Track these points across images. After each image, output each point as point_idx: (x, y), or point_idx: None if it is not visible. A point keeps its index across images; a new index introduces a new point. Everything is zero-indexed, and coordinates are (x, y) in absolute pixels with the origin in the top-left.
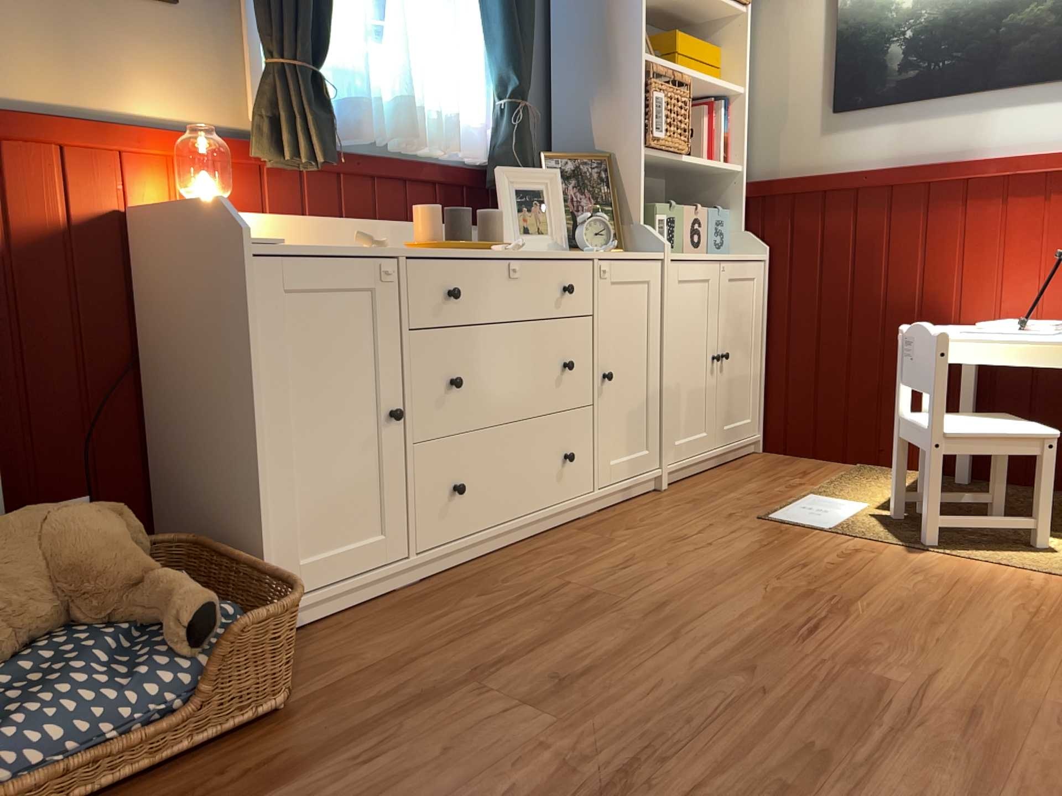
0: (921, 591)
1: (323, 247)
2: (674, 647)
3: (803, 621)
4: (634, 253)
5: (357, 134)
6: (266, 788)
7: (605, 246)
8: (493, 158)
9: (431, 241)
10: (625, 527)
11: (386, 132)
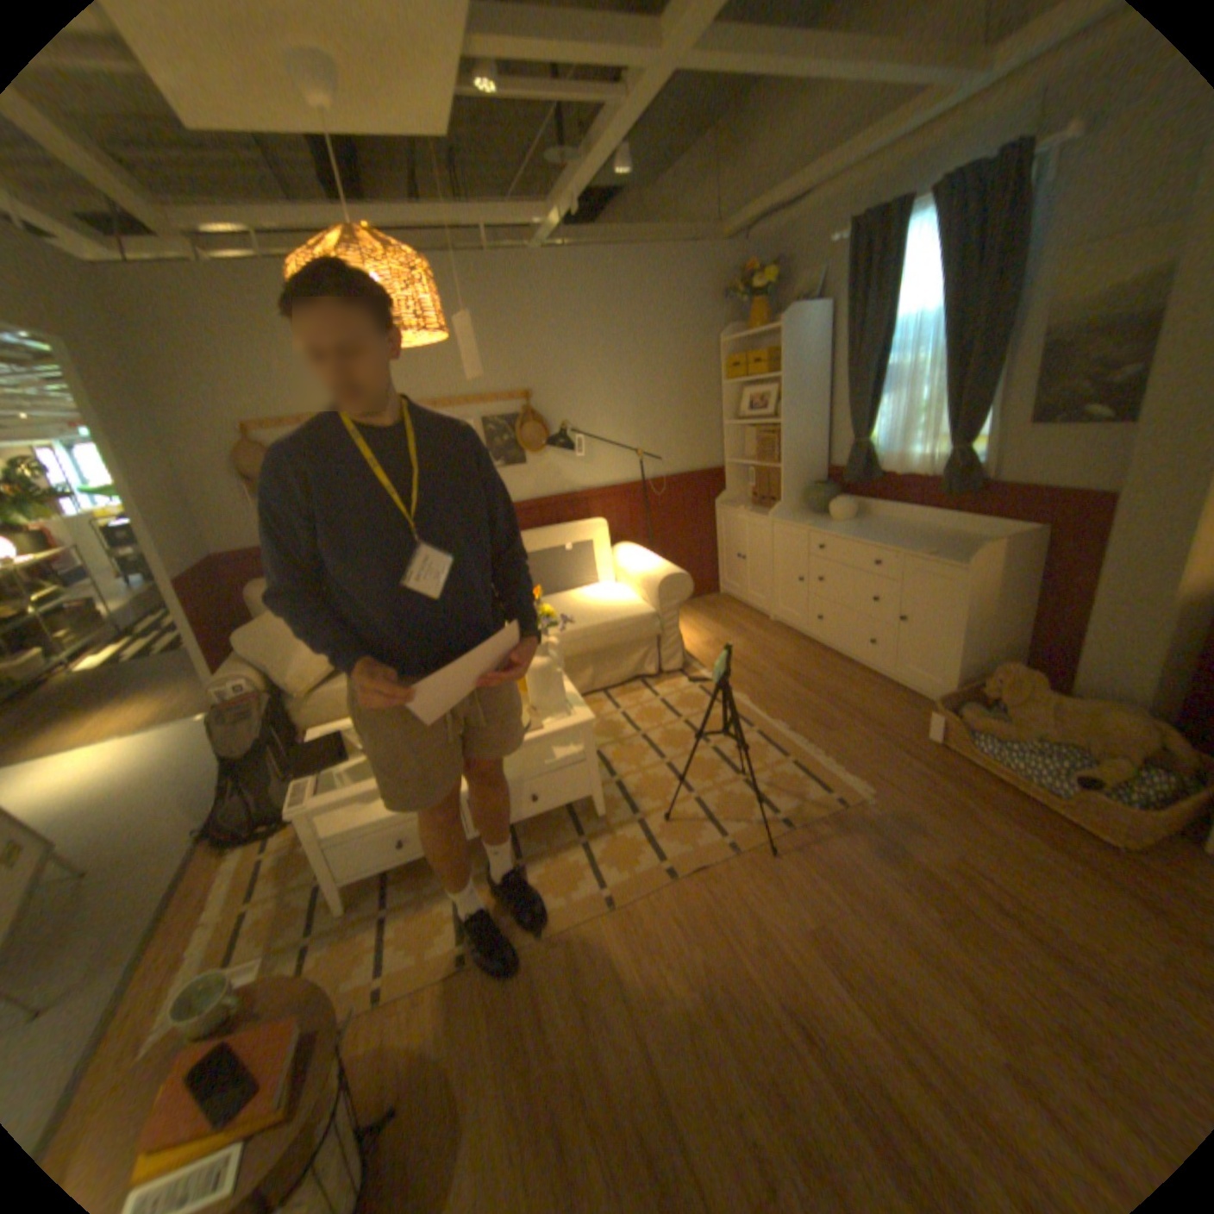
0: None
1: None
2: None
3: None
4: None
5: None
6: (1050, 844)
7: None
8: None
9: None
10: None
11: None
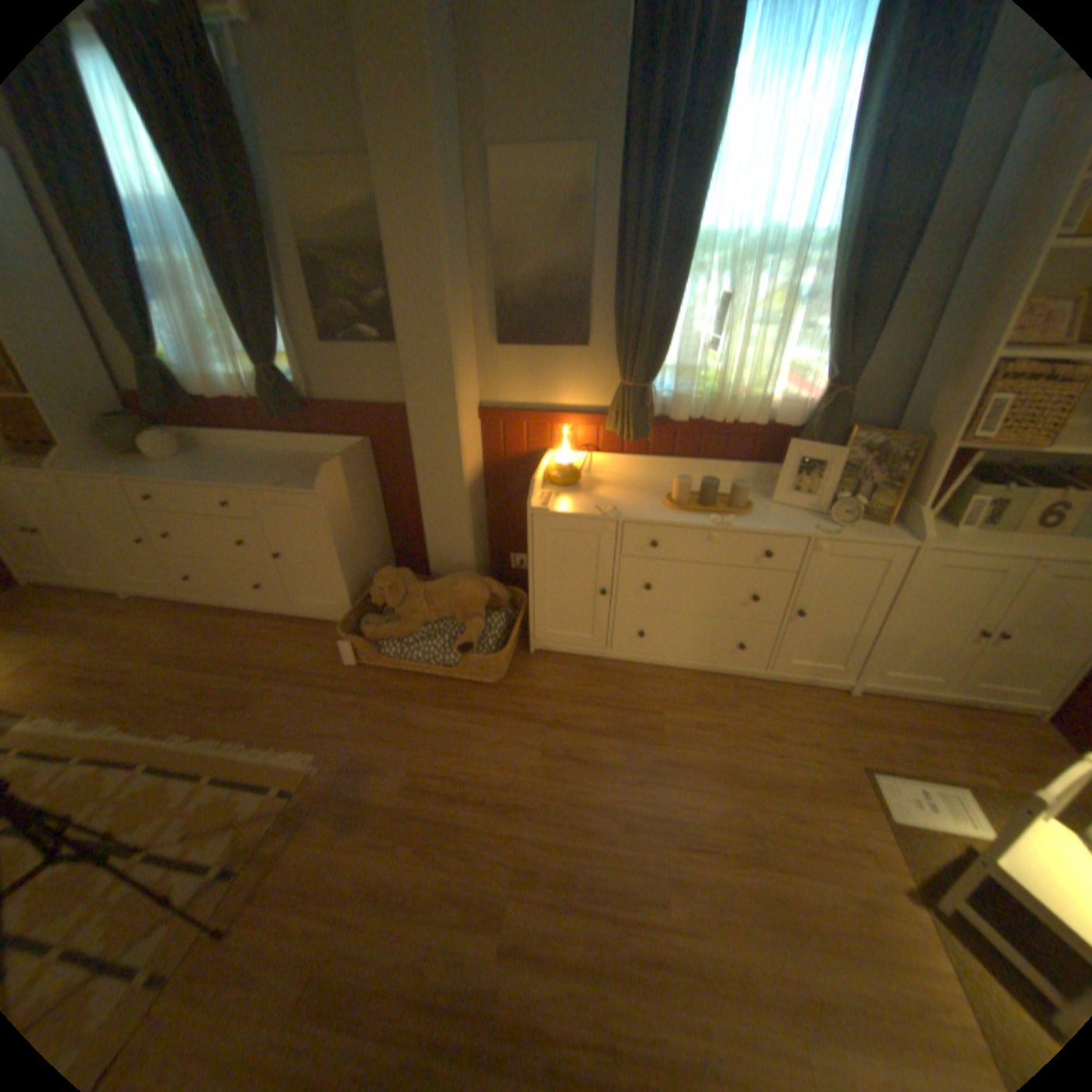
0: (831, 915)
1: (581, 508)
2: (631, 788)
3: (712, 843)
4: (889, 534)
5: (675, 417)
6: (458, 708)
7: (849, 524)
8: (807, 425)
9: (673, 503)
10: (763, 704)
11: (707, 410)
